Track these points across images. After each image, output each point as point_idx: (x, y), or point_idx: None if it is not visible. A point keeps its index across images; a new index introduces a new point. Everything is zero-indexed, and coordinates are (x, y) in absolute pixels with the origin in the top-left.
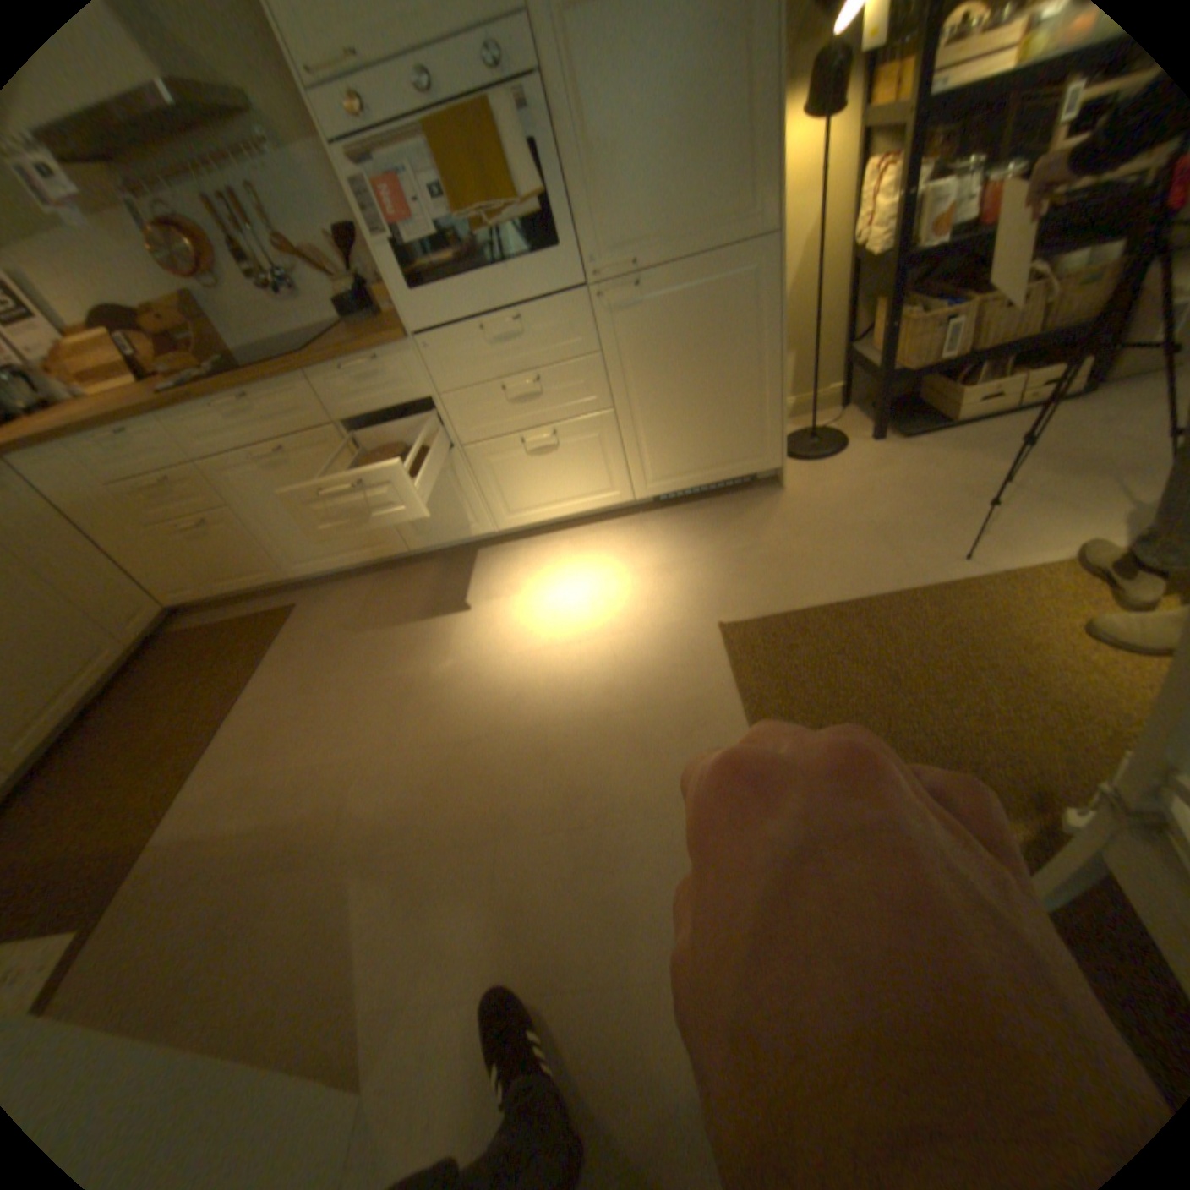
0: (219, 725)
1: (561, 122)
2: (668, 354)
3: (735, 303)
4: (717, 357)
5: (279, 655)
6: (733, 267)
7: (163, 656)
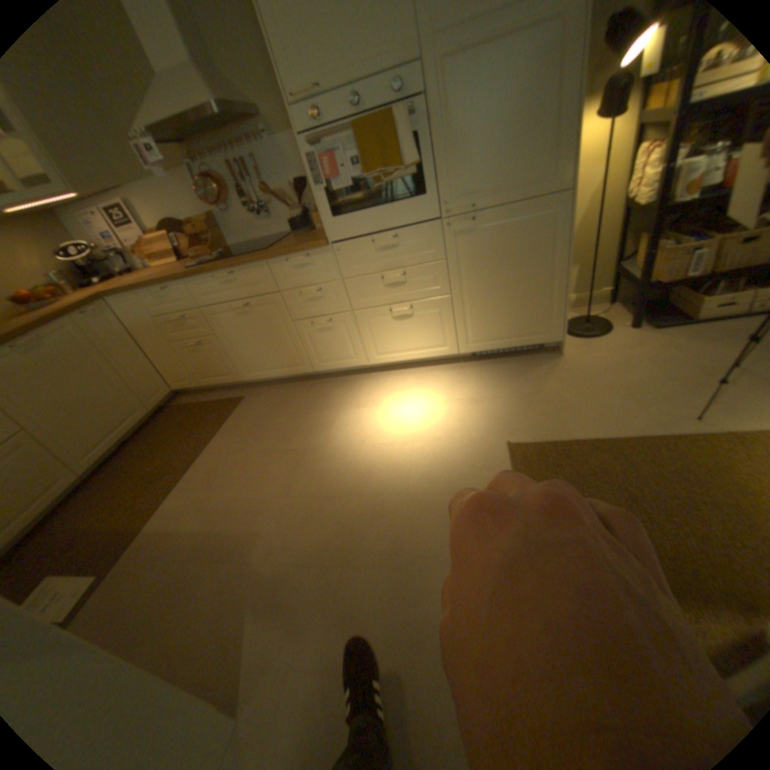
0: (192, 464)
1: (436, 122)
2: (490, 263)
3: (539, 233)
4: (523, 266)
5: (230, 426)
6: (539, 210)
7: (168, 418)
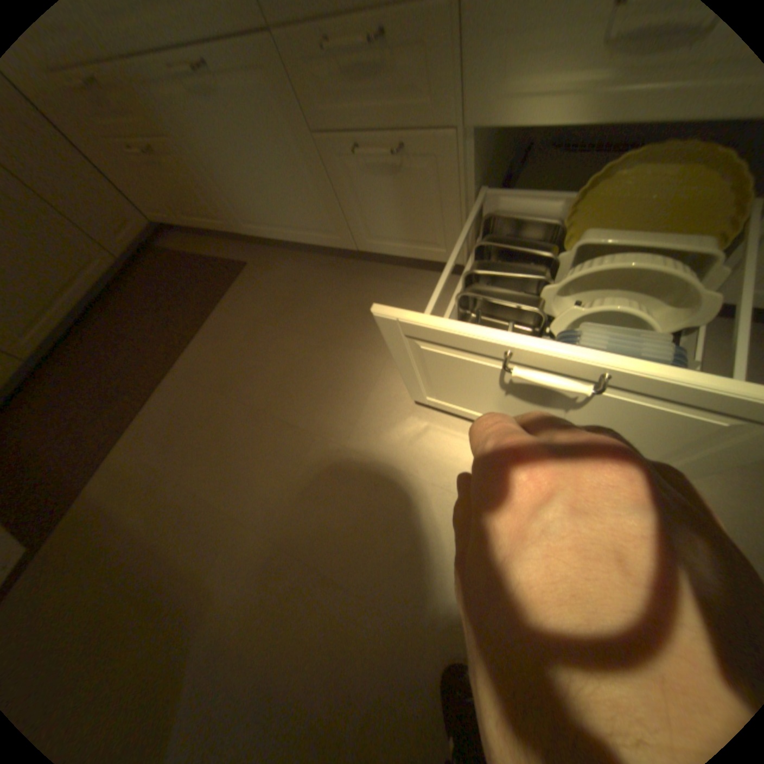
0: (153, 386)
1: None
2: None
3: None
4: None
5: (214, 324)
6: None
7: (143, 272)
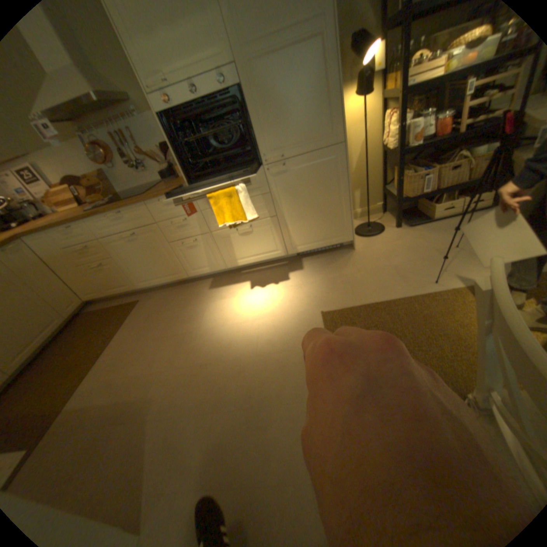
0: (100, 354)
1: (249, 102)
2: (299, 193)
3: (327, 171)
4: (320, 193)
5: (129, 323)
6: (325, 157)
7: (80, 322)
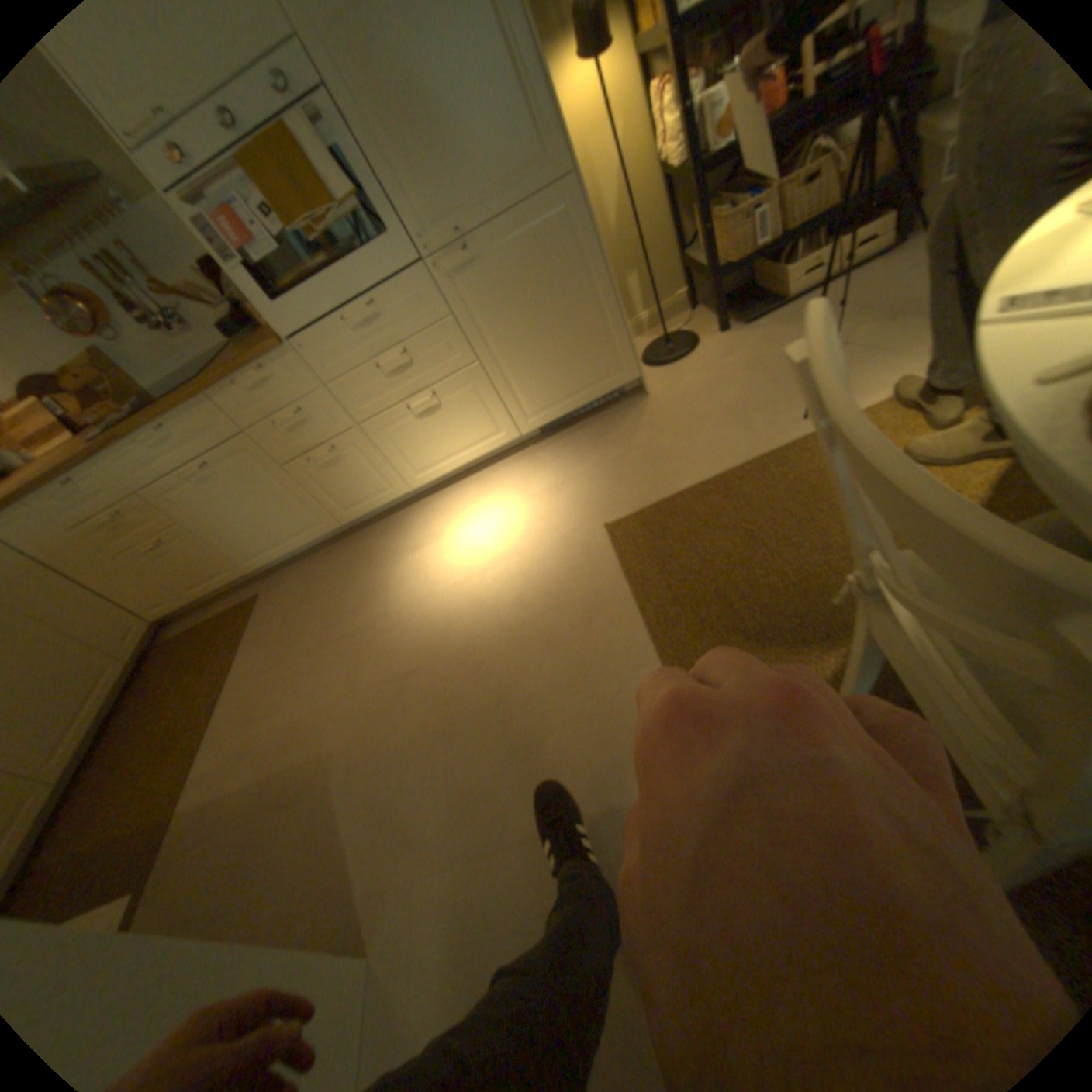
0: (215, 707)
1: (358, 125)
2: (512, 303)
3: (557, 243)
4: (555, 294)
5: (253, 639)
6: (545, 213)
7: (161, 663)
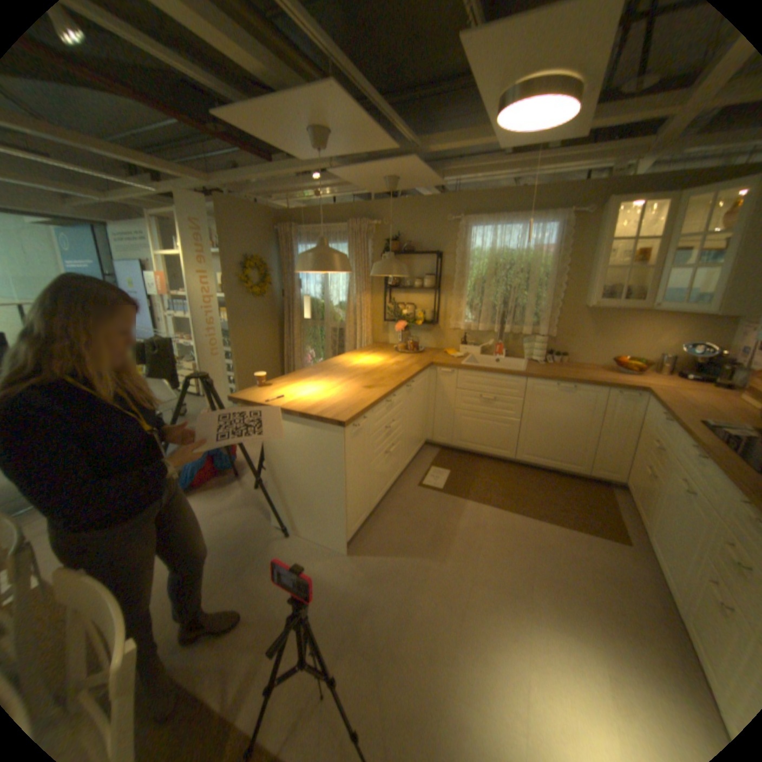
0: (525, 516)
1: None
2: None
3: None
4: None
5: (576, 538)
6: None
7: (591, 491)
